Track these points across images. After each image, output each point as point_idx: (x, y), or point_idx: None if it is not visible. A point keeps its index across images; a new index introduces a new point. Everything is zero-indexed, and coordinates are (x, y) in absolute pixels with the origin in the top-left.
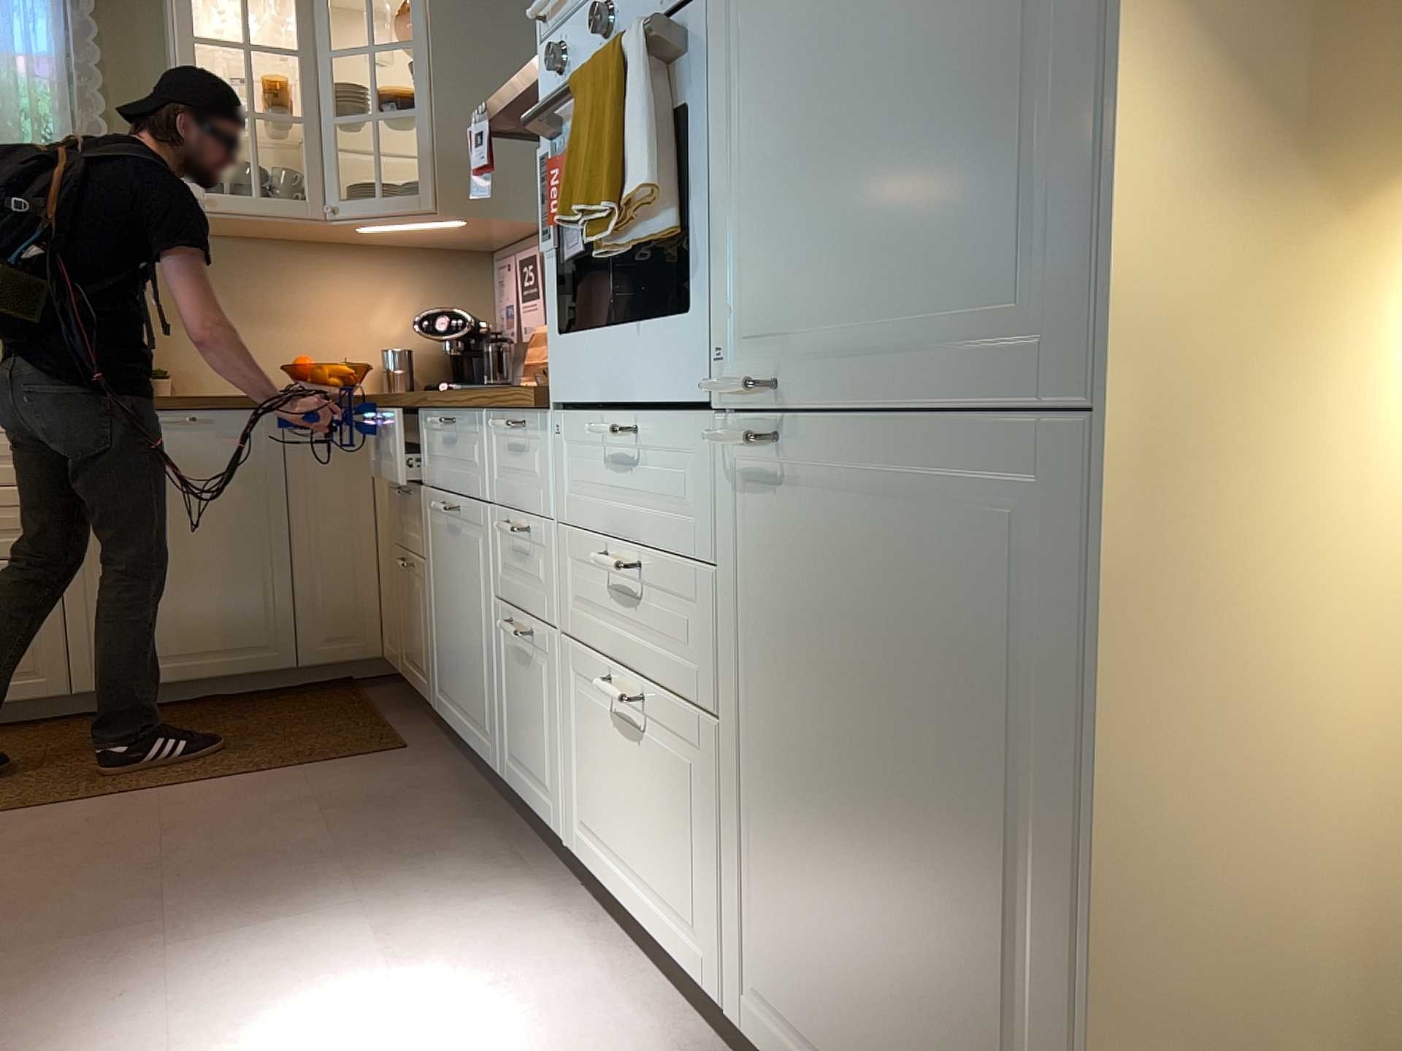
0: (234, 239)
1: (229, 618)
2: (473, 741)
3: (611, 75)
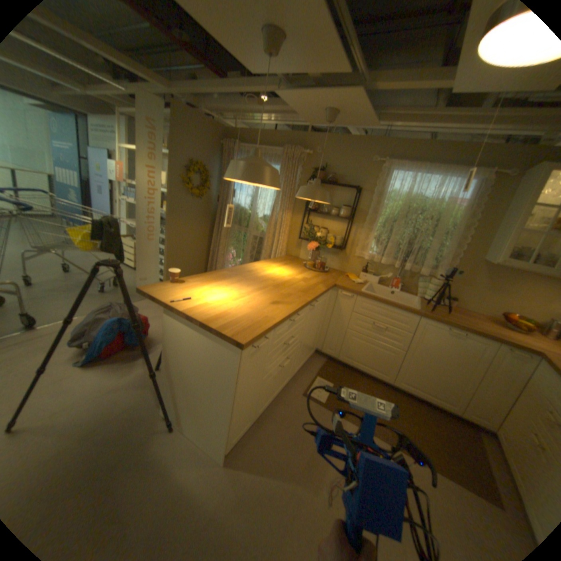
0: (504, 264)
1: (447, 392)
2: None
3: None
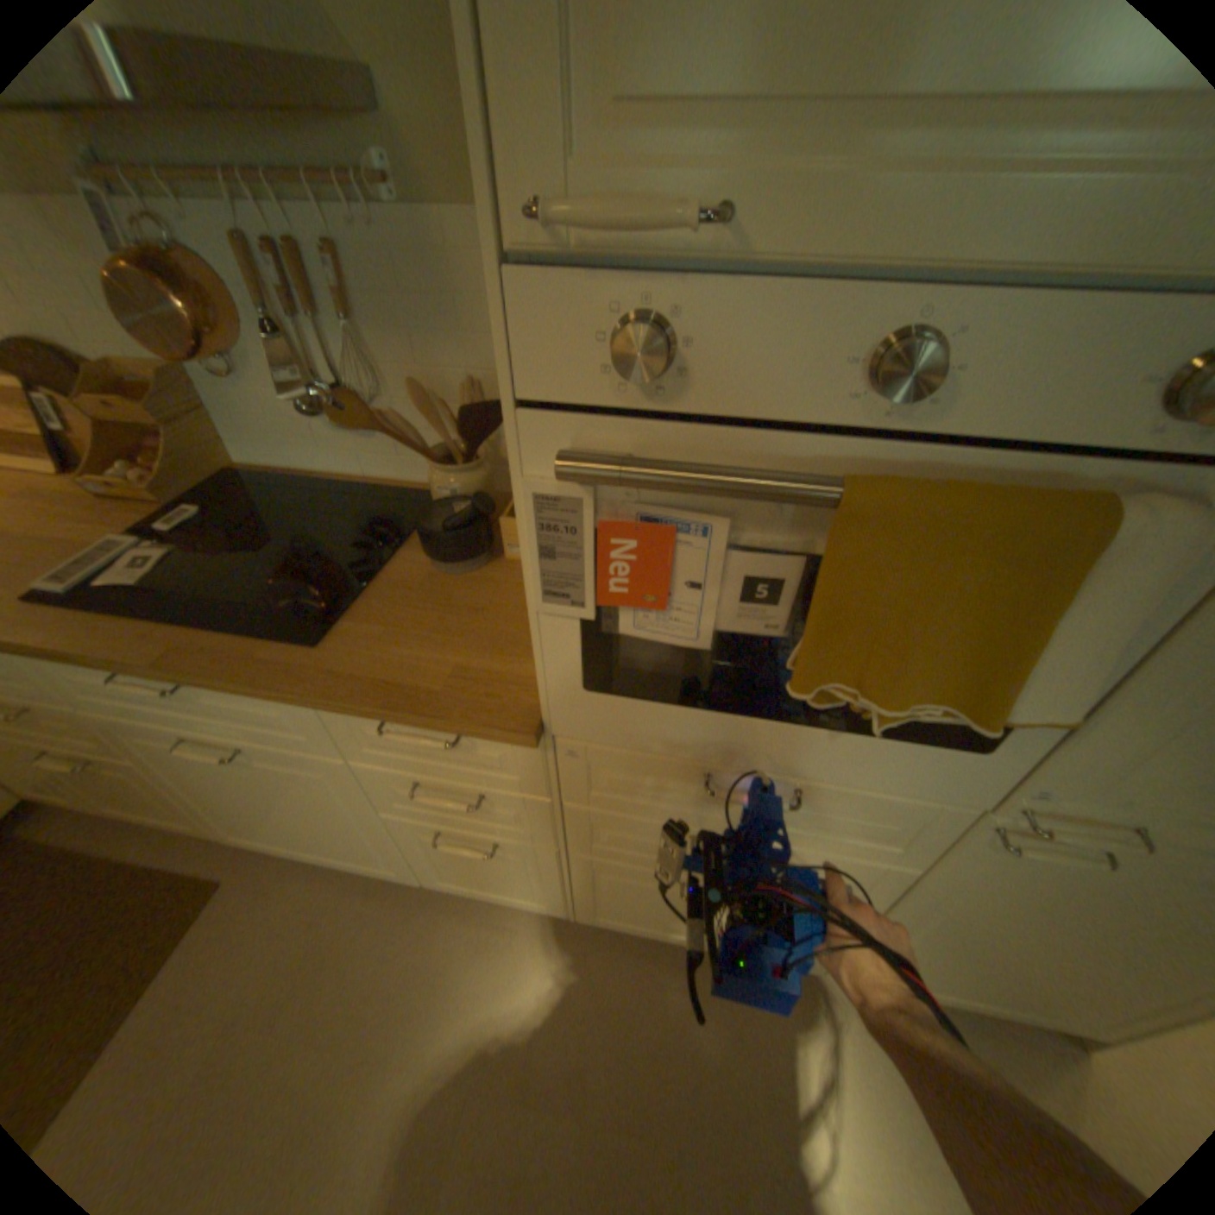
0: None
1: None
2: (344, 867)
3: (1041, 562)
